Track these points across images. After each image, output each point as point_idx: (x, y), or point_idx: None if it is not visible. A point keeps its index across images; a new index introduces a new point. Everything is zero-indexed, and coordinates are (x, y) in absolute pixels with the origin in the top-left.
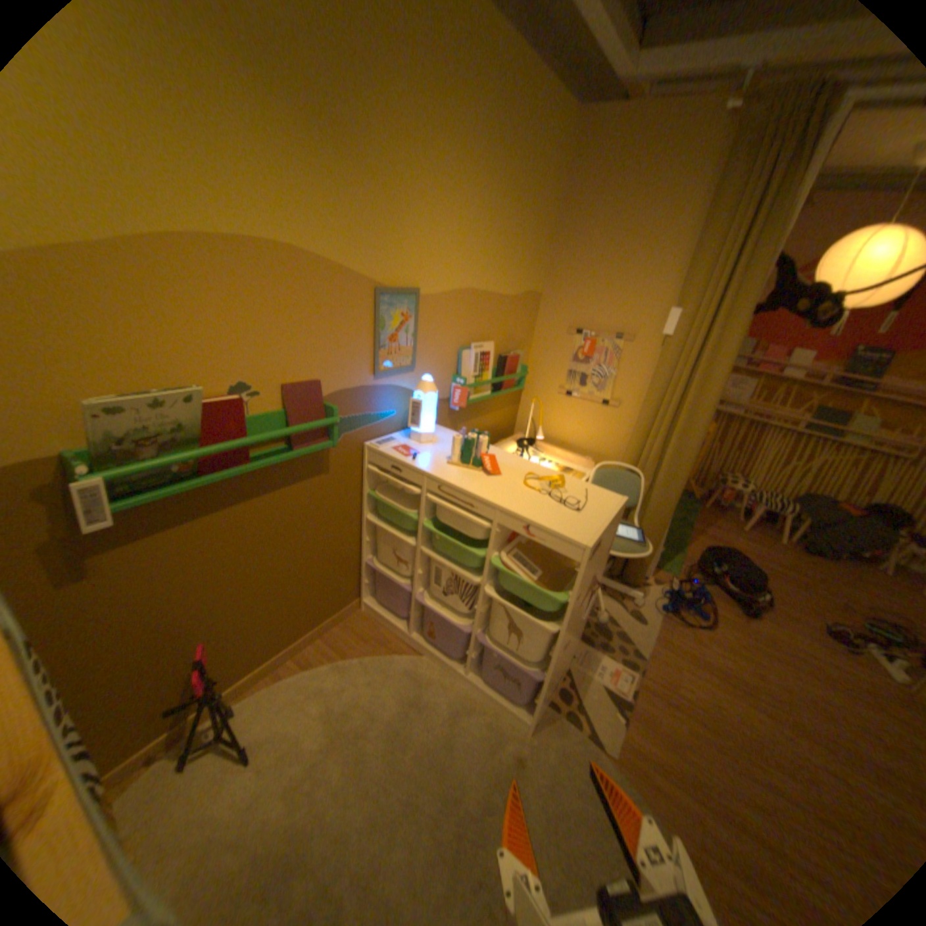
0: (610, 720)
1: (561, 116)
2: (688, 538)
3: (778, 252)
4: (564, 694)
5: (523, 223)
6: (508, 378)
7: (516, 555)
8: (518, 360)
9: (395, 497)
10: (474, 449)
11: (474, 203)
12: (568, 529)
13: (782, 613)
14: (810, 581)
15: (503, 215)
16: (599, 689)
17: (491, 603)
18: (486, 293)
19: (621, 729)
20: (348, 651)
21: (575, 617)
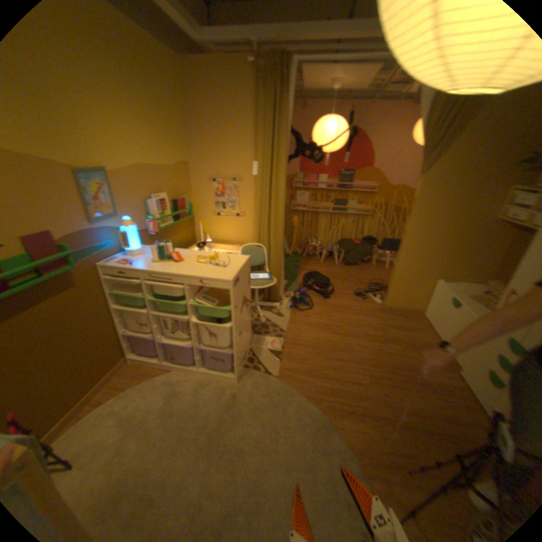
0: (272, 361)
1: (166, 61)
2: (296, 273)
3: (288, 130)
4: (249, 359)
5: (162, 123)
6: (180, 212)
7: (201, 297)
8: (184, 200)
9: (126, 290)
10: (165, 251)
11: (124, 113)
12: (220, 275)
13: (337, 292)
14: (346, 276)
15: (147, 119)
16: (265, 351)
17: (197, 328)
18: (150, 165)
19: (277, 363)
20: (123, 387)
21: (237, 317)
